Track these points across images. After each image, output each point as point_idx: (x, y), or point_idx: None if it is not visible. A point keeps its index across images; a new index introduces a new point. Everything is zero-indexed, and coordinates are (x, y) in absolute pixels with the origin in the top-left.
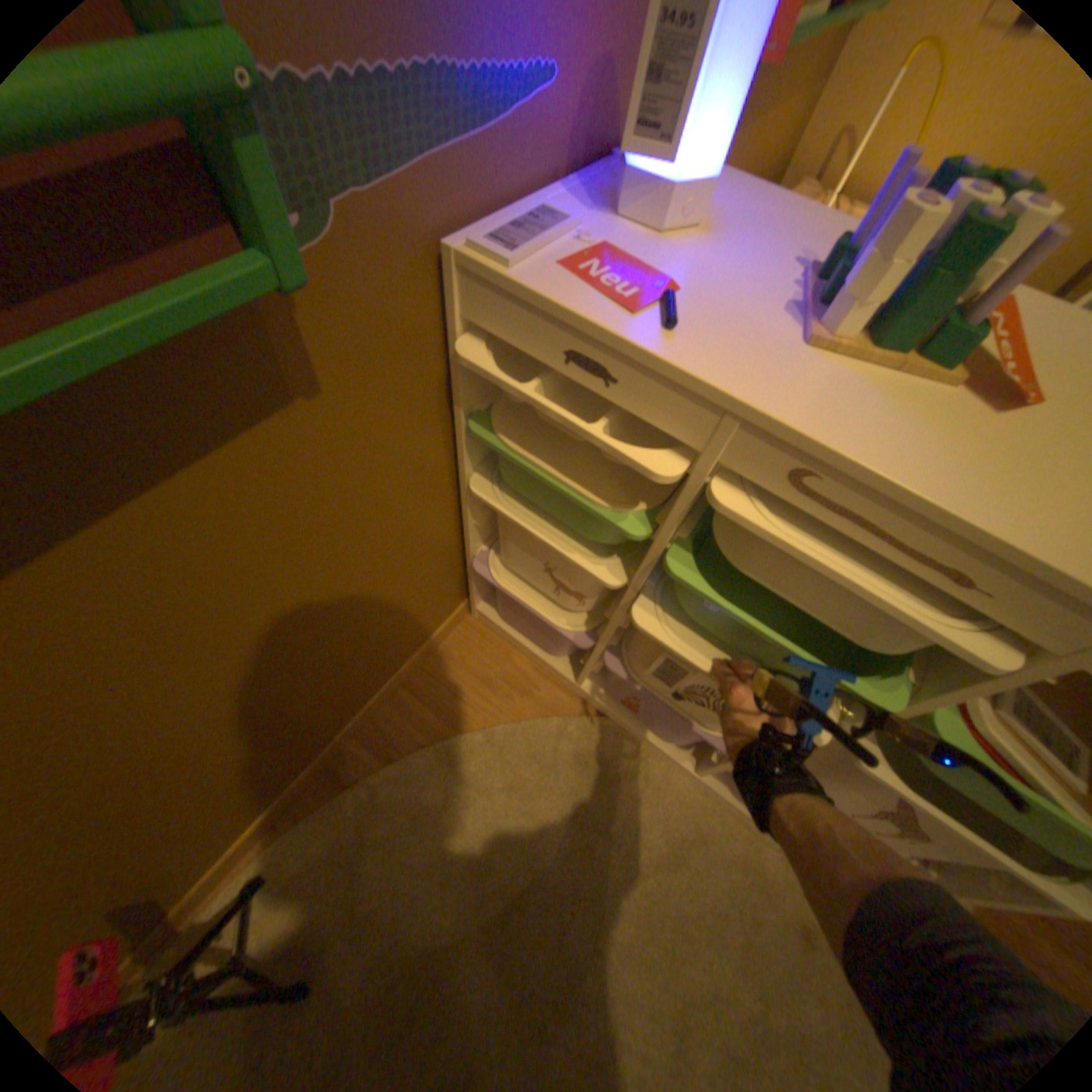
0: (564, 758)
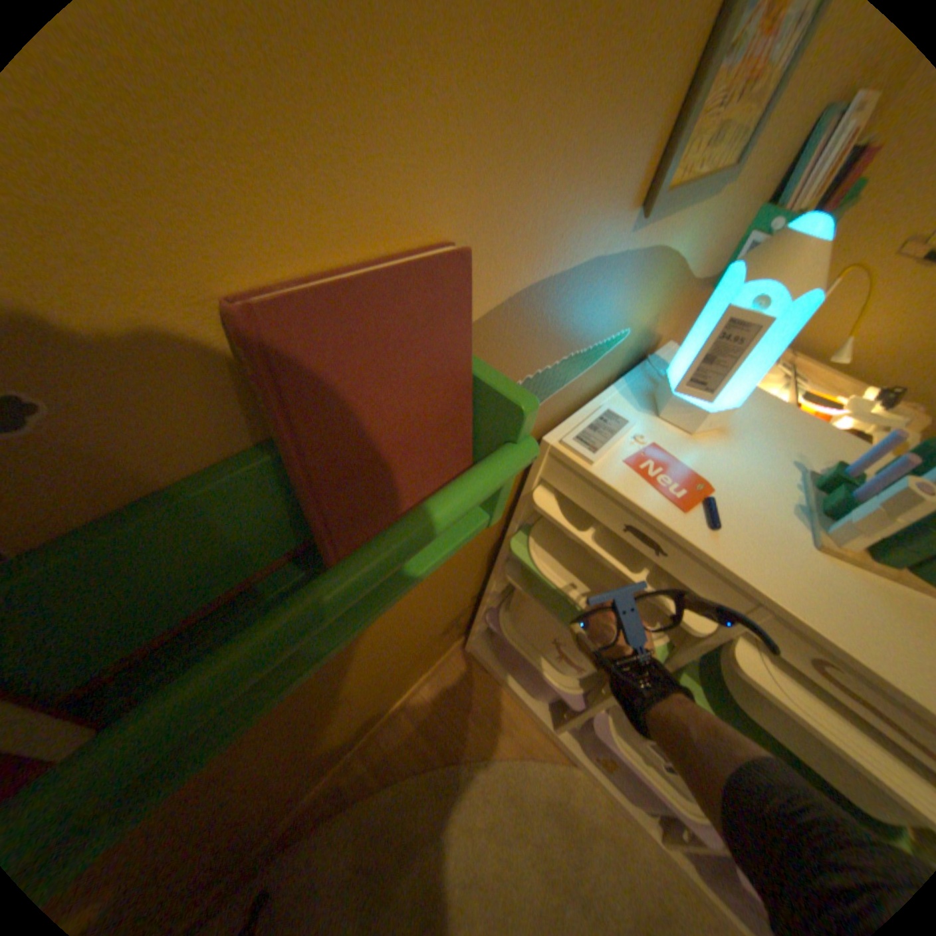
0: (539, 806)
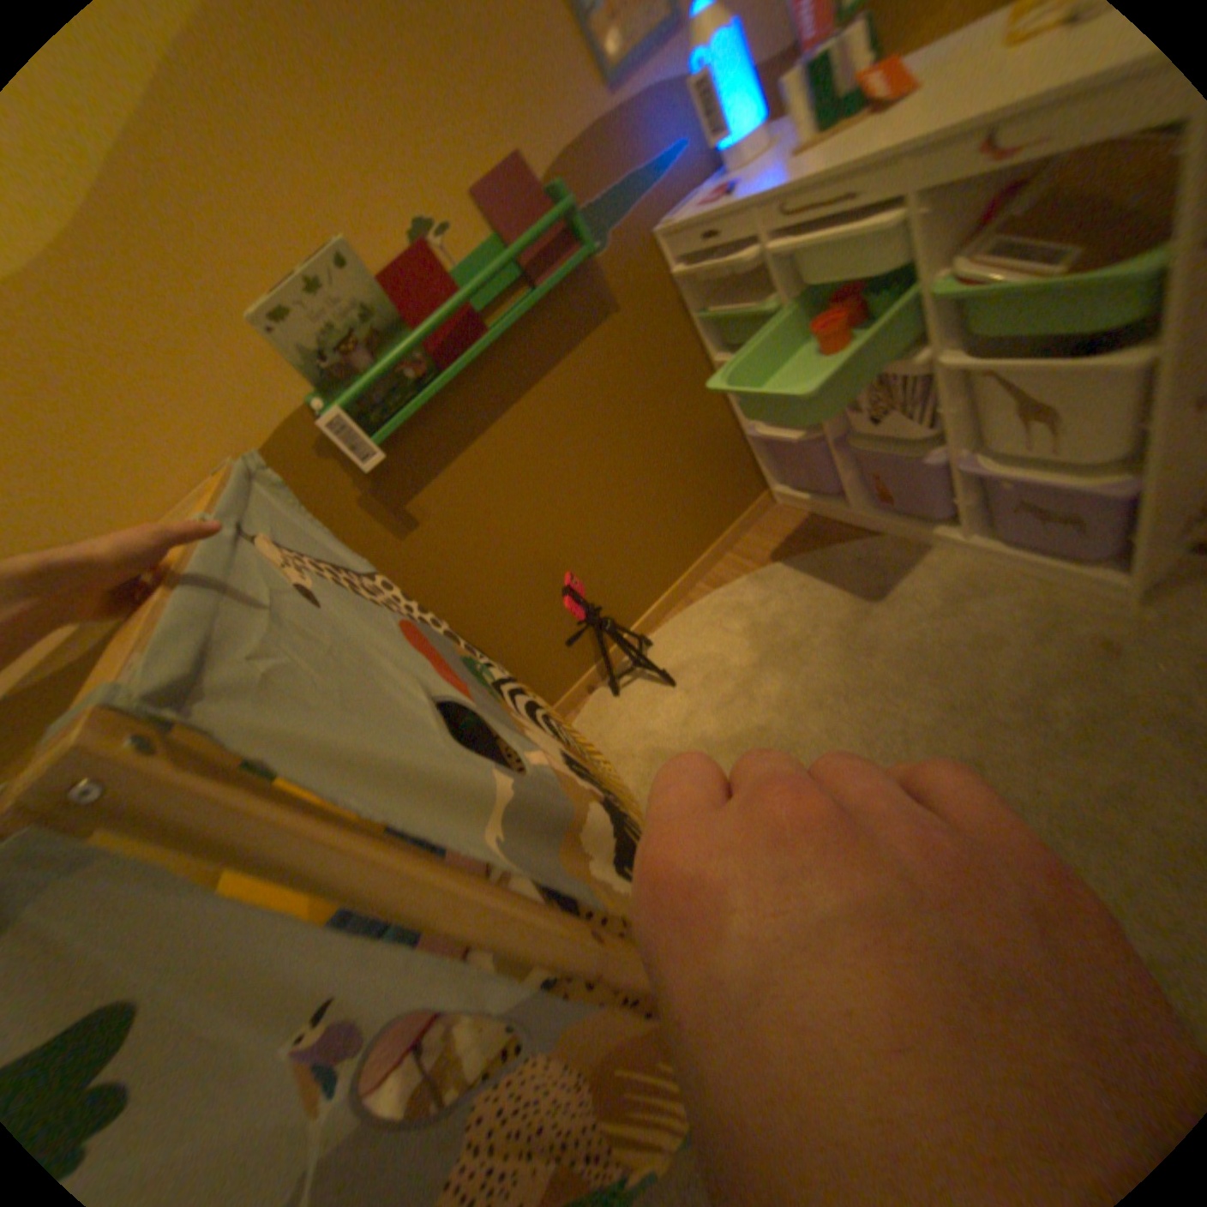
0: (847, 565)
